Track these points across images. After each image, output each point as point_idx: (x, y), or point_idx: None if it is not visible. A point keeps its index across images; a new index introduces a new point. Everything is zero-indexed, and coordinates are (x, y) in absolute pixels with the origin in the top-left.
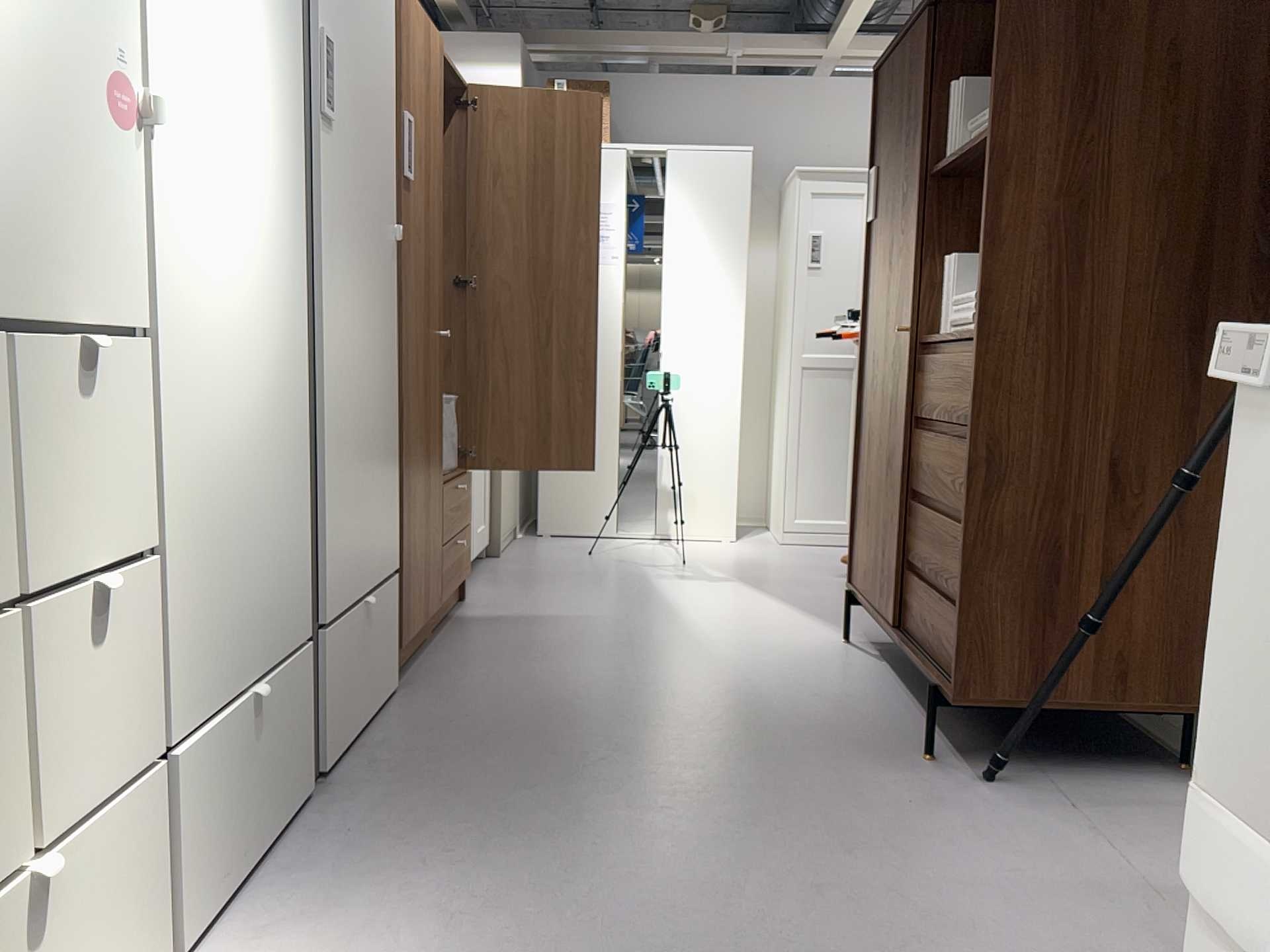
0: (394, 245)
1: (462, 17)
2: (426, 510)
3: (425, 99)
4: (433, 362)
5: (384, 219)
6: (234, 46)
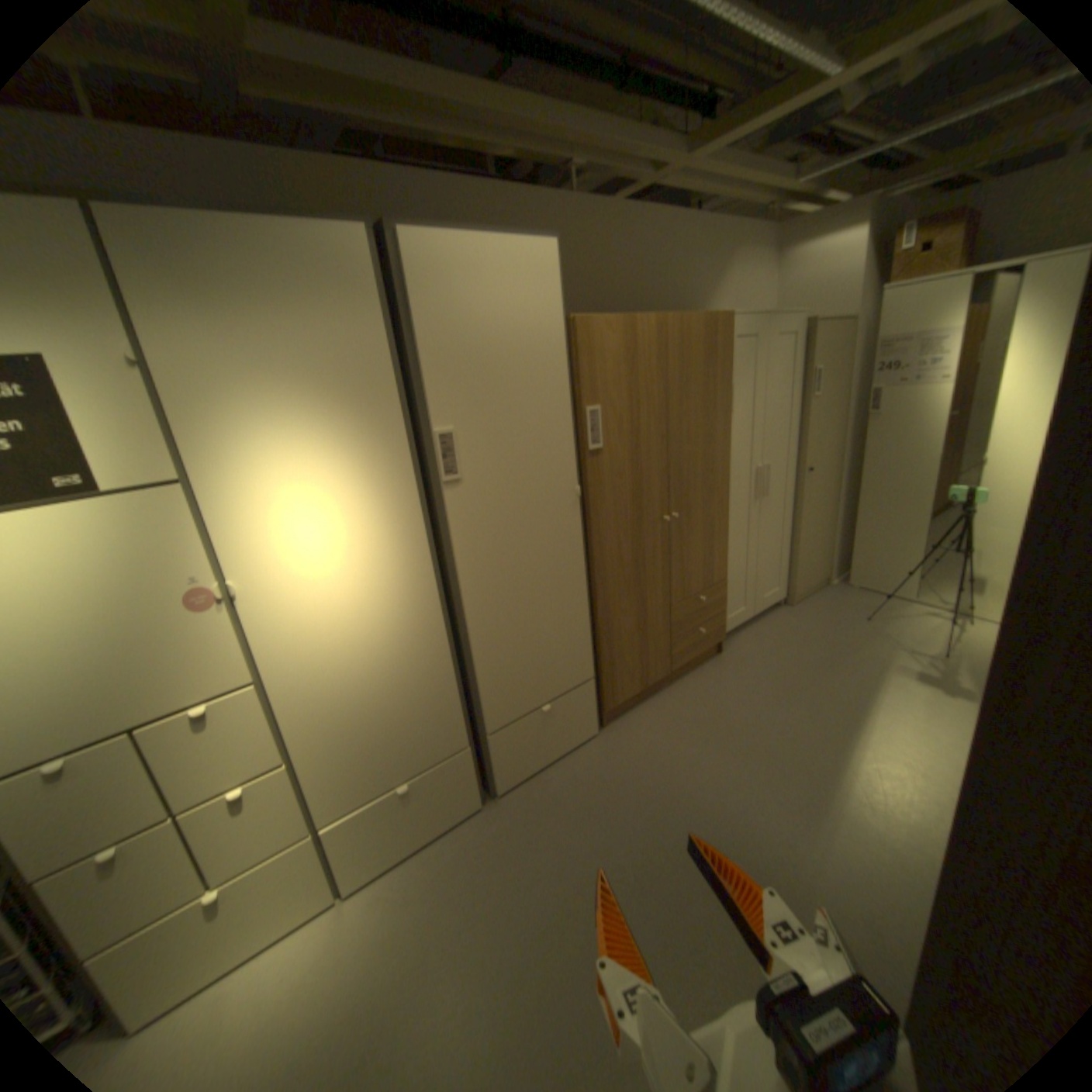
0: (577, 500)
1: (827, 191)
2: (643, 630)
3: (629, 377)
4: (653, 540)
5: (557, 493)
6: (326, 504)
